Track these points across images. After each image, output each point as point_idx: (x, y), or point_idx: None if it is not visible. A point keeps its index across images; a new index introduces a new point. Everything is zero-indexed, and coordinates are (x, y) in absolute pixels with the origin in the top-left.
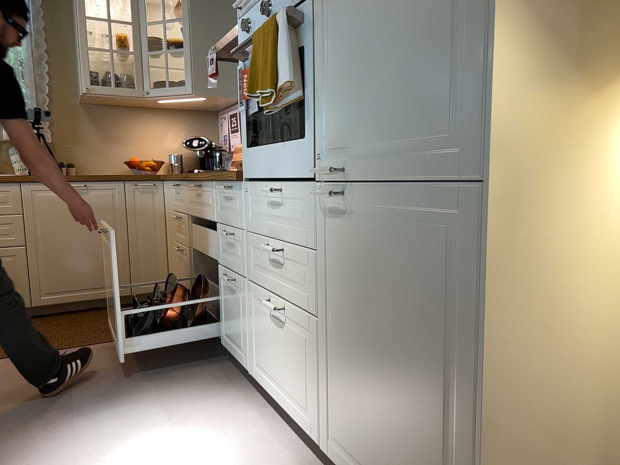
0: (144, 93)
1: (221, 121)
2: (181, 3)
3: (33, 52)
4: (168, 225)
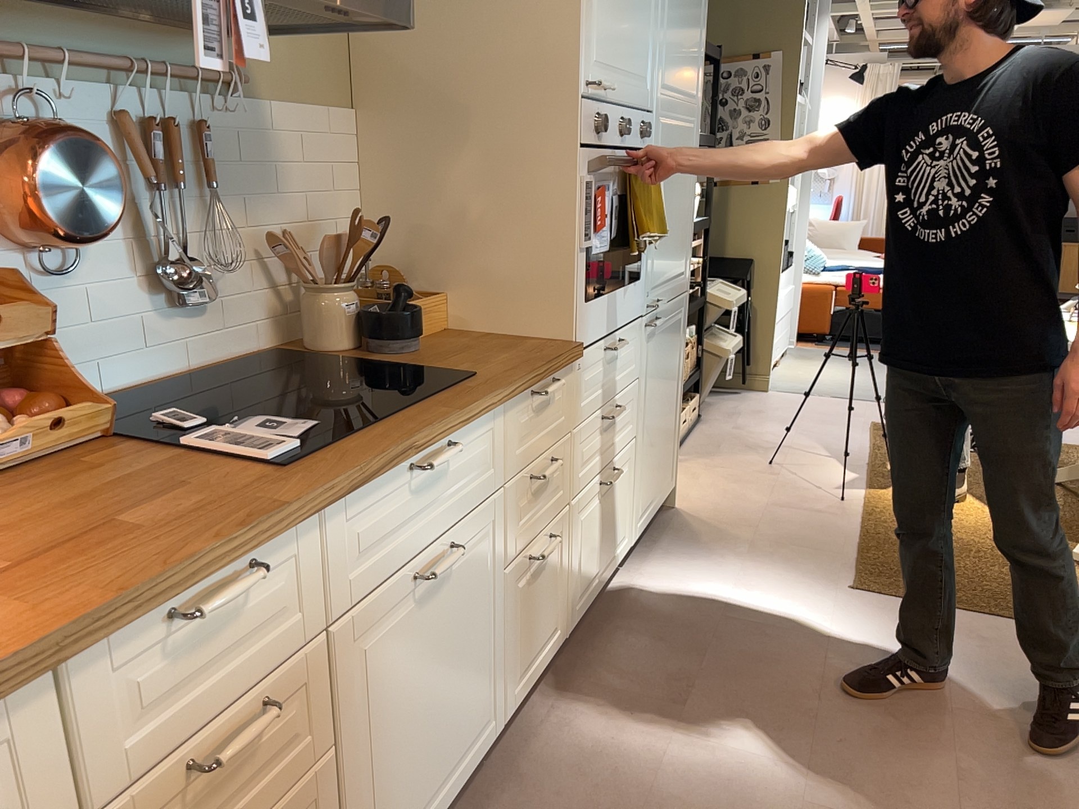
0: None
1: None
2: None
3: None
4: None
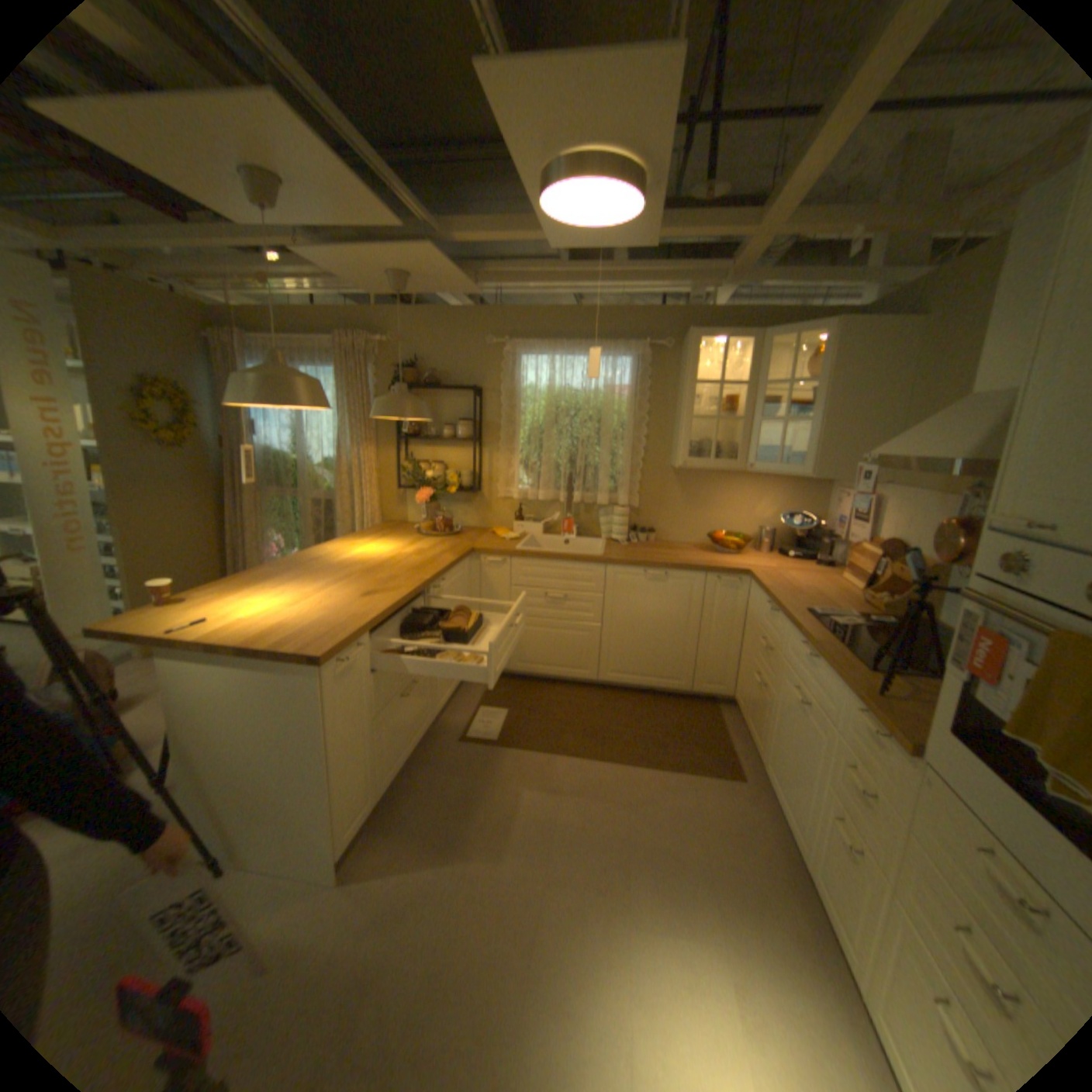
0: (746, 465)
1: (837, 491)
2: (817, 349)
3: (634, 413)
4: (747, 631)
